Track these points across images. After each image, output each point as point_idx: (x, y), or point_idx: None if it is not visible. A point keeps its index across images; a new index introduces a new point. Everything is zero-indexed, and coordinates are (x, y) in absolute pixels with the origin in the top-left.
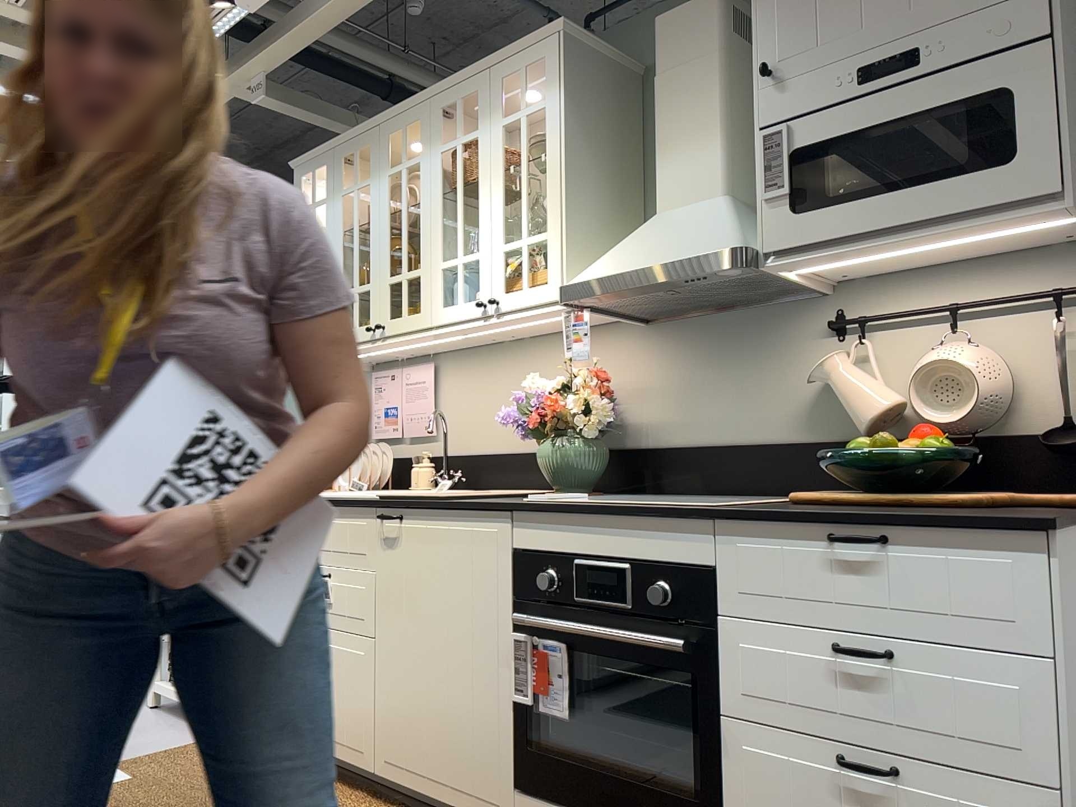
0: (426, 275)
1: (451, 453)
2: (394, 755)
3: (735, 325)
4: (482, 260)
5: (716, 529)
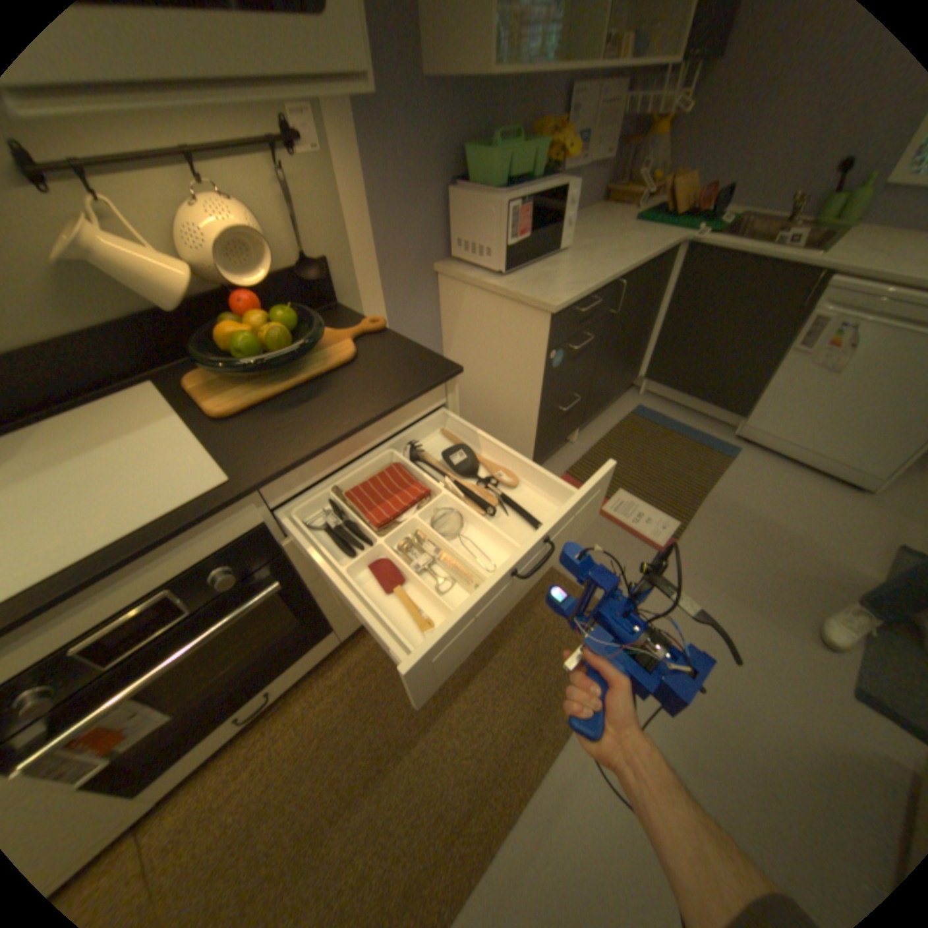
0: None
1: None
2: None
3: None
4: None
5: (251, 498)
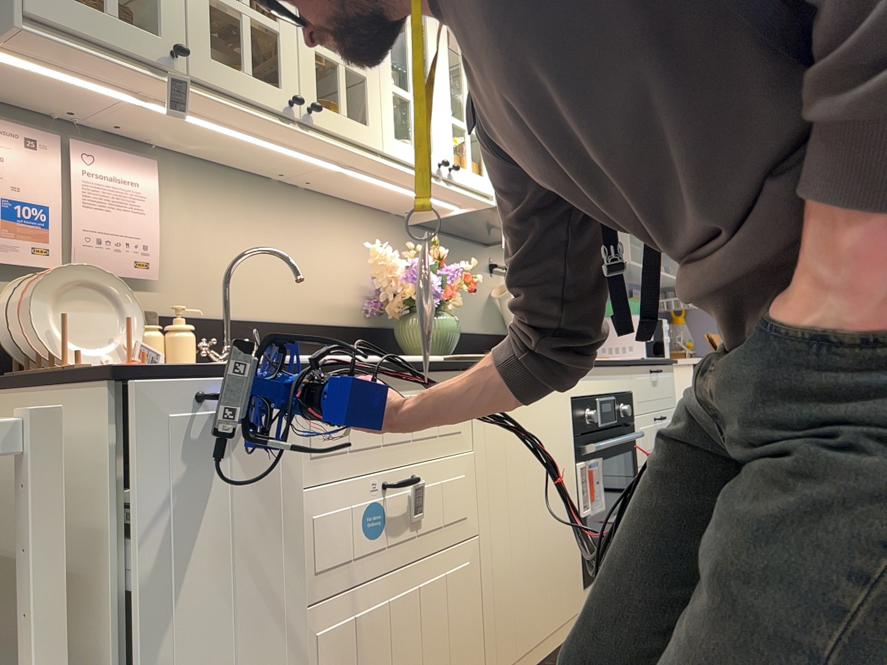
0: (375, 86)
1: (187, 314)
2: (507, 657)
3: (455, 248)
4: (436, 117)
5: (632, 371)
